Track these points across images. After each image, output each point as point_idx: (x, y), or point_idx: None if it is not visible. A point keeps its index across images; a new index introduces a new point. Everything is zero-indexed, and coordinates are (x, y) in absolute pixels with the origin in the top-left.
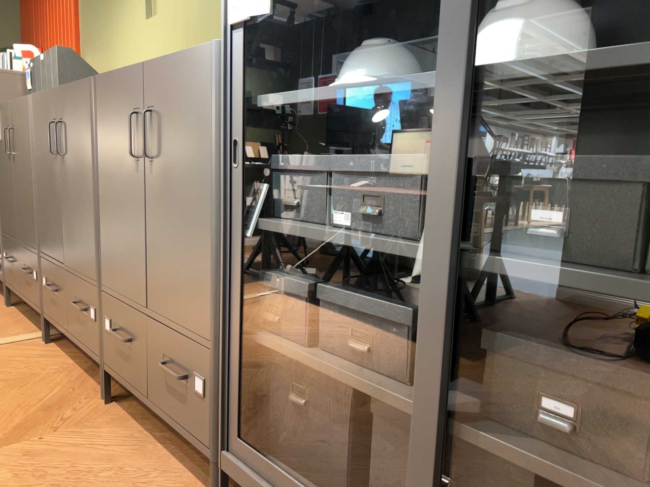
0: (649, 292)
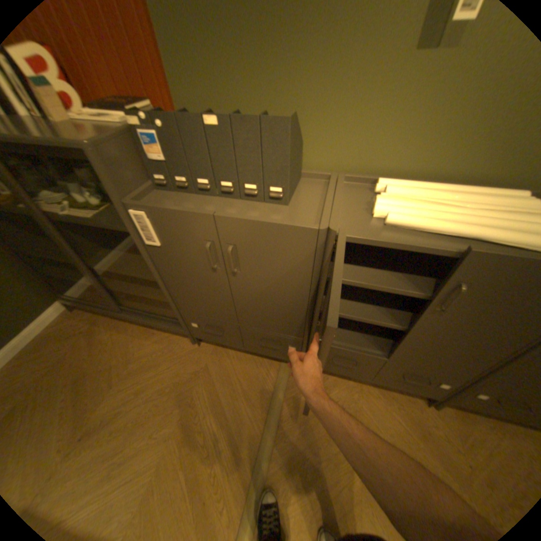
0: None
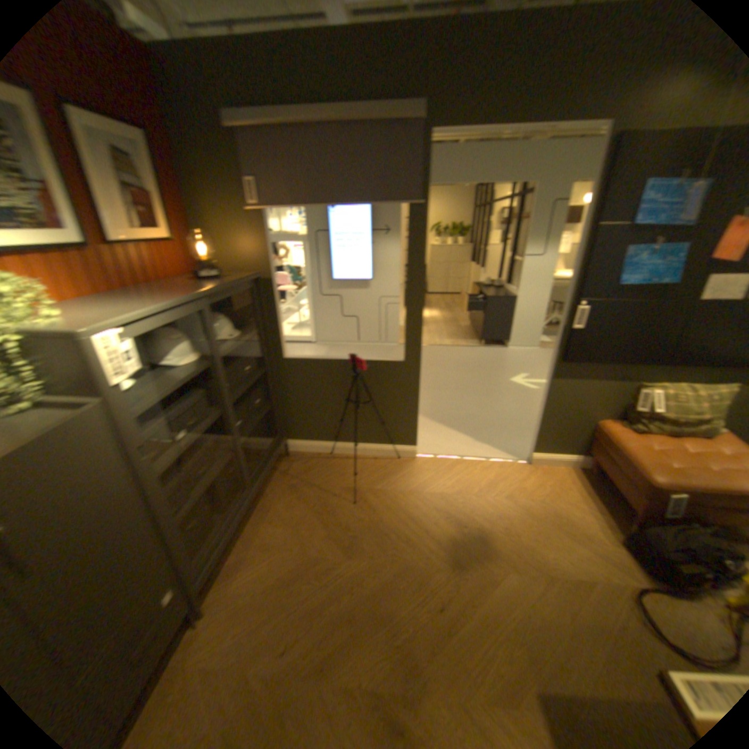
0: (247, 389)
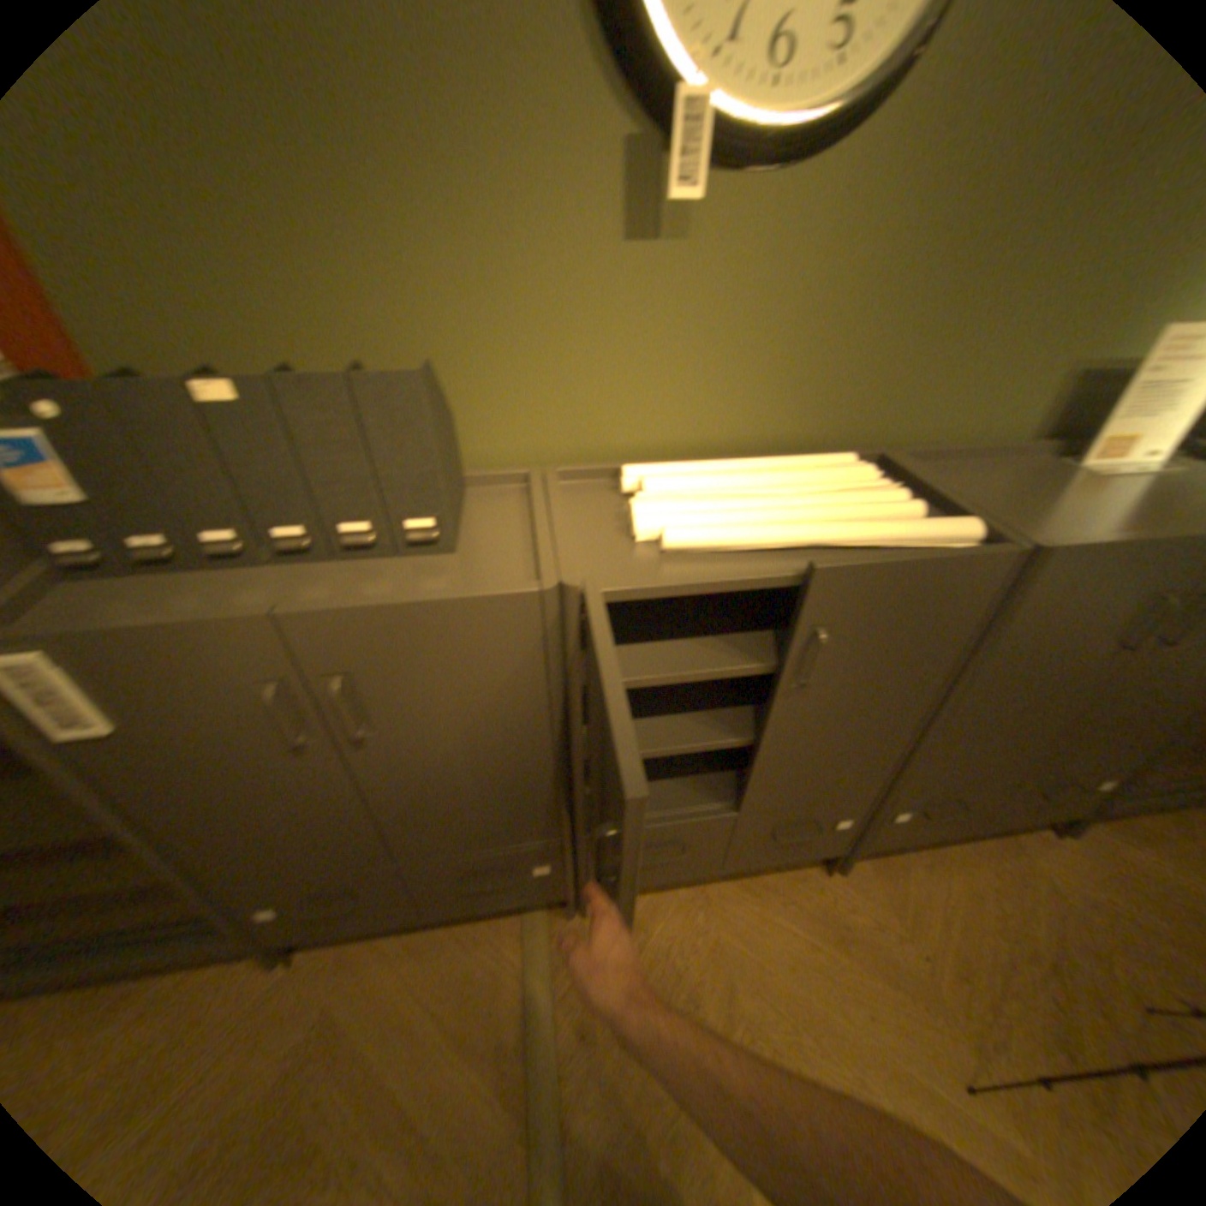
0: None
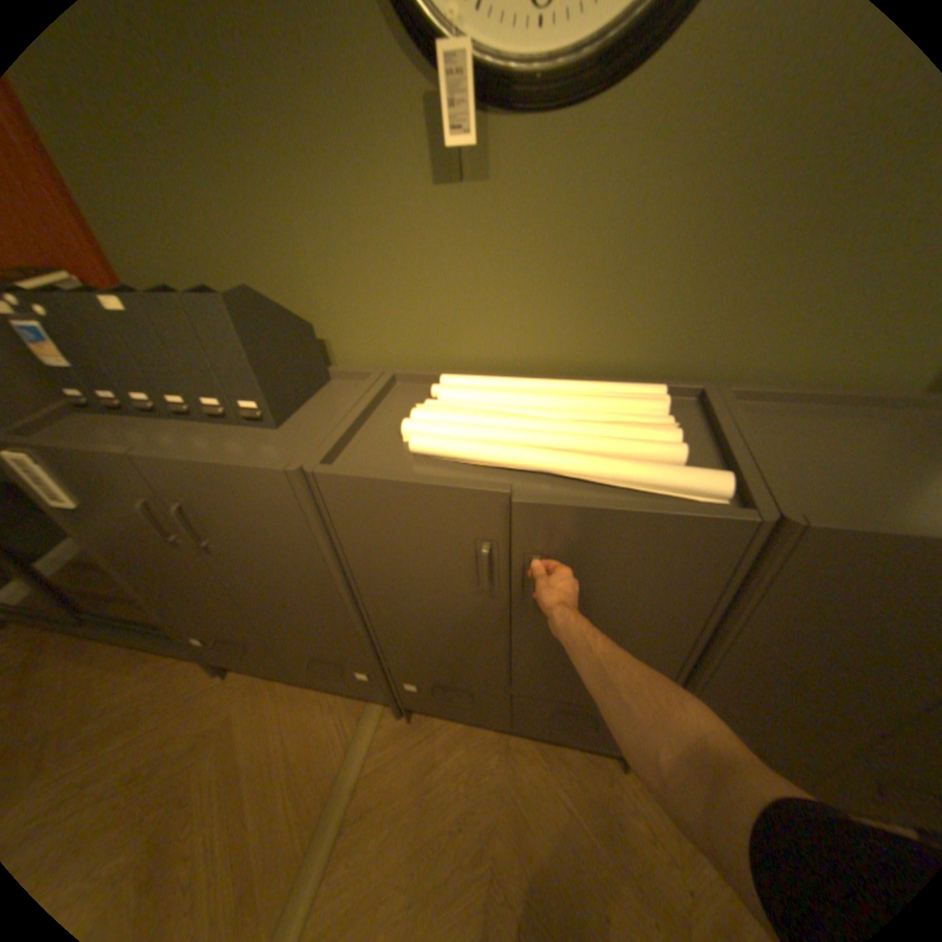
0: None
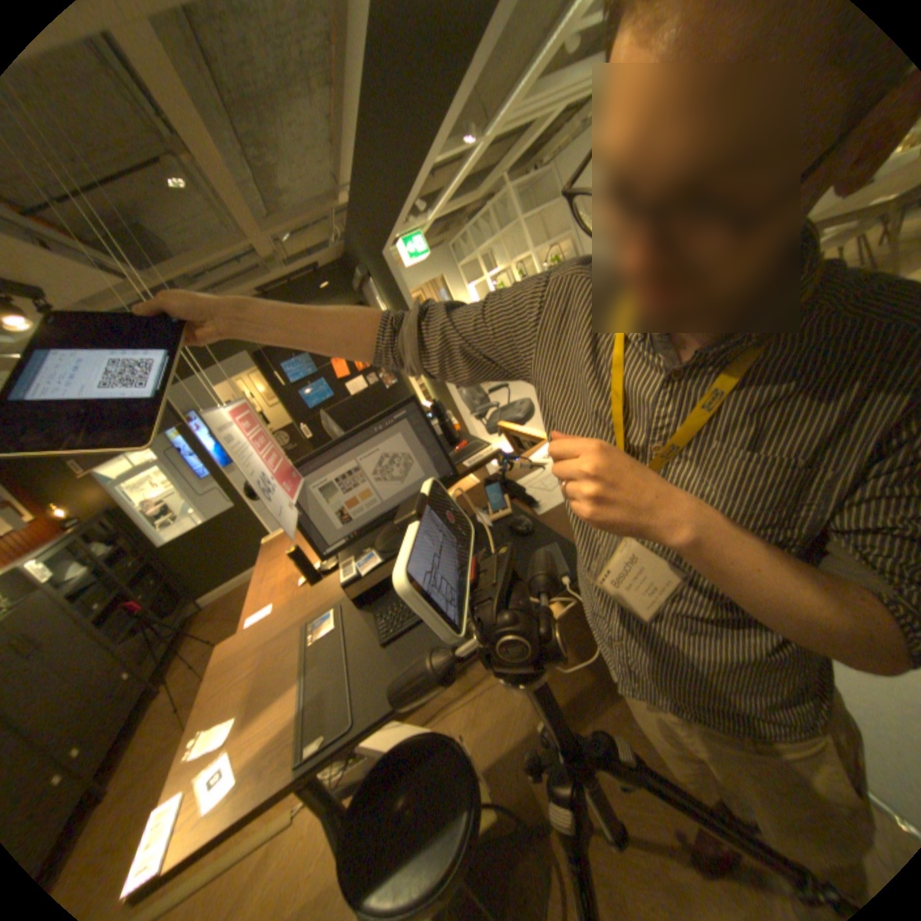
0: (132, 575)
